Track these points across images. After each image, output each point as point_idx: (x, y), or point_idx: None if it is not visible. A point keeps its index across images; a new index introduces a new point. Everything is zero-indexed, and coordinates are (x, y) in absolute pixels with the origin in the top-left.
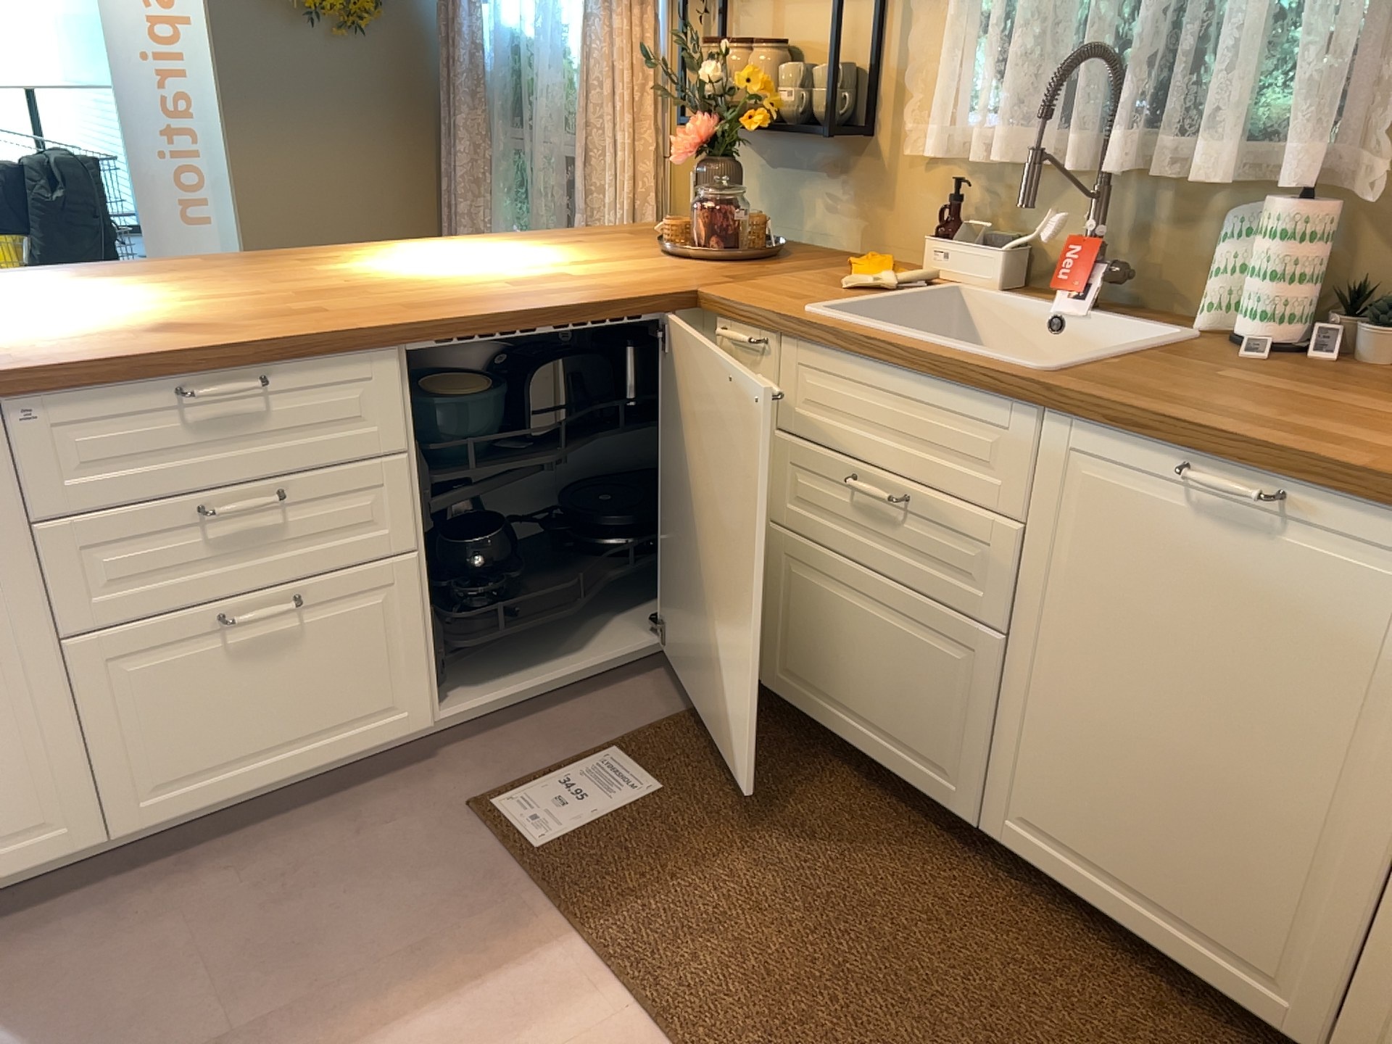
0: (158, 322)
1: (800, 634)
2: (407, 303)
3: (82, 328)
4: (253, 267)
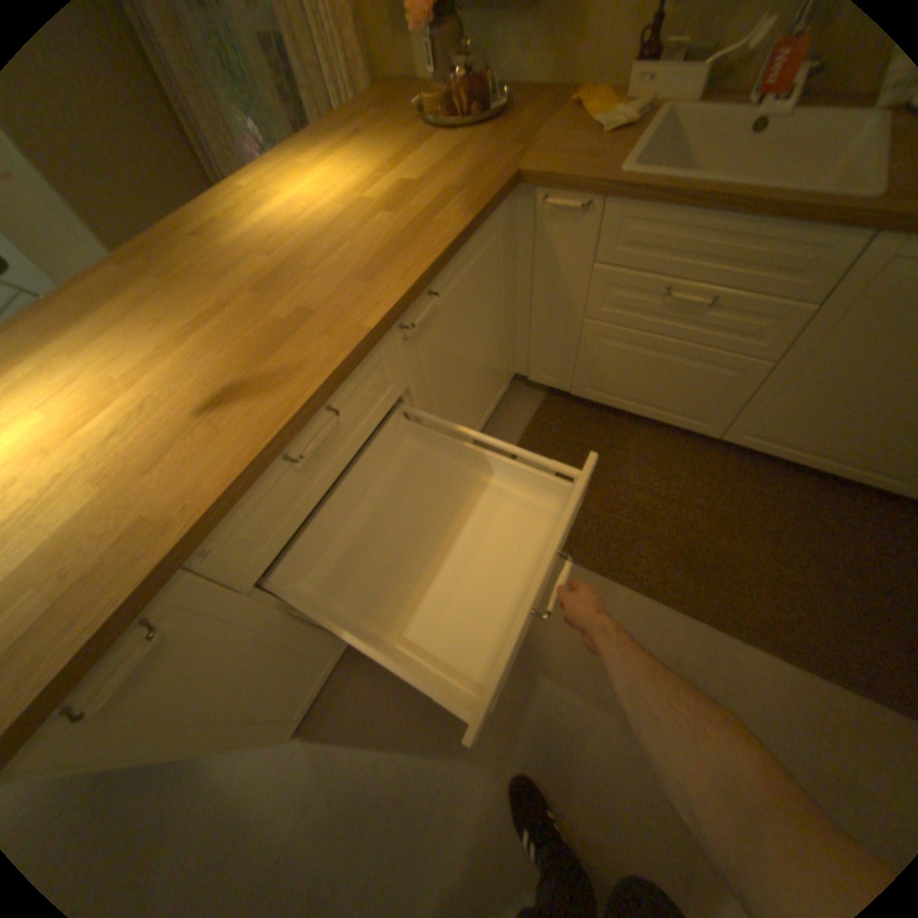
0: (197, 391)
1: (603, 372)
2: (350, 271)
3: (142, 429)
4: (164, 260)
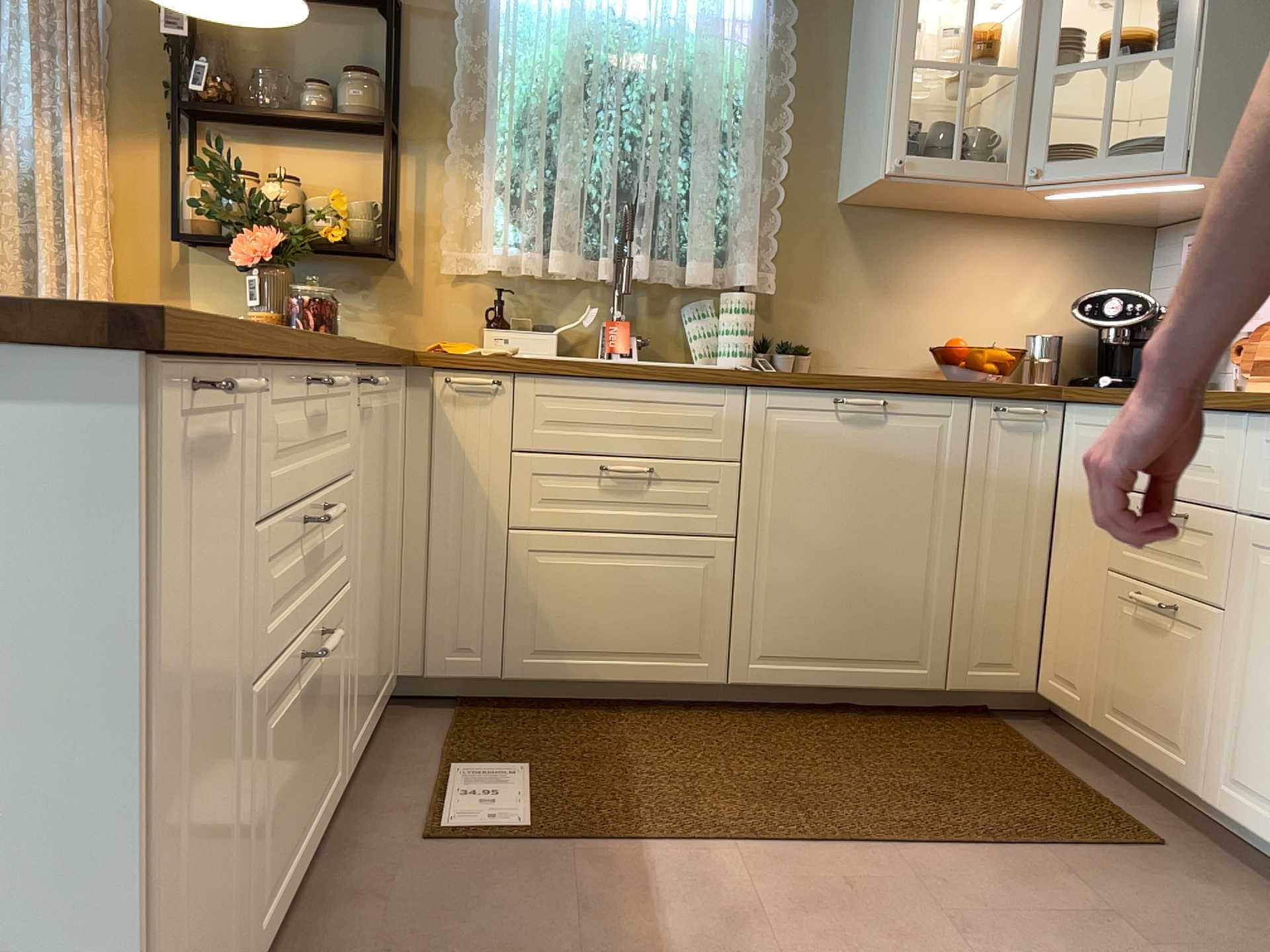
0: None
1: (548, 615)
2: None
3: None
4: None
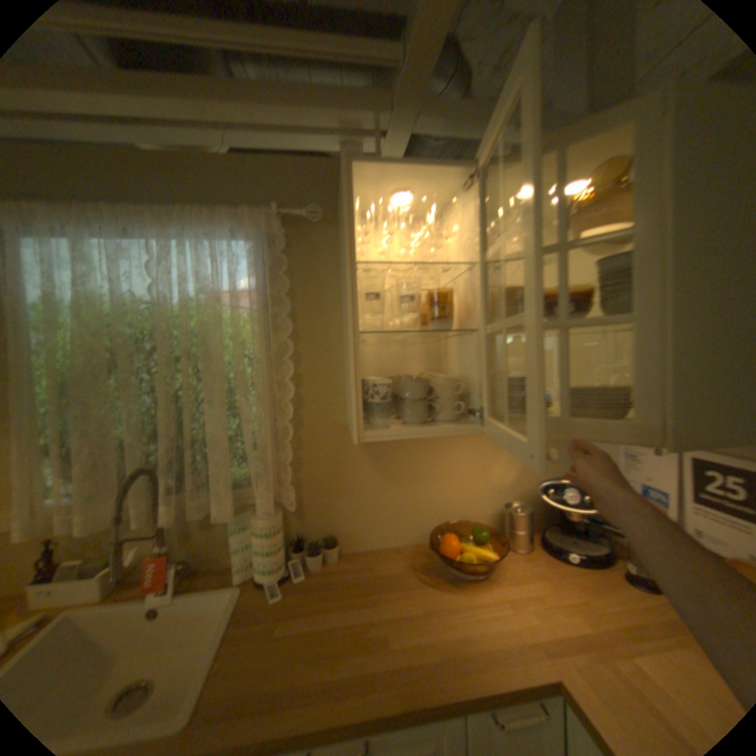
0: None
1: None
2: None
3: None
4: None
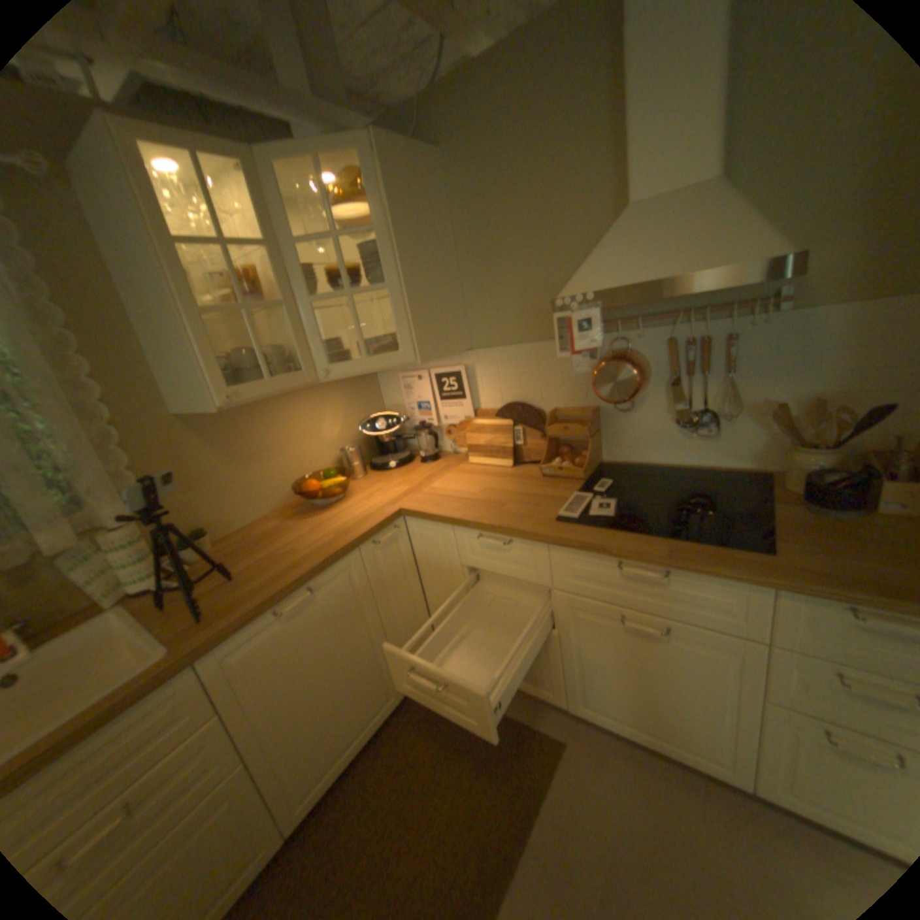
0: None
1: None
2: None
3: None
4: None
